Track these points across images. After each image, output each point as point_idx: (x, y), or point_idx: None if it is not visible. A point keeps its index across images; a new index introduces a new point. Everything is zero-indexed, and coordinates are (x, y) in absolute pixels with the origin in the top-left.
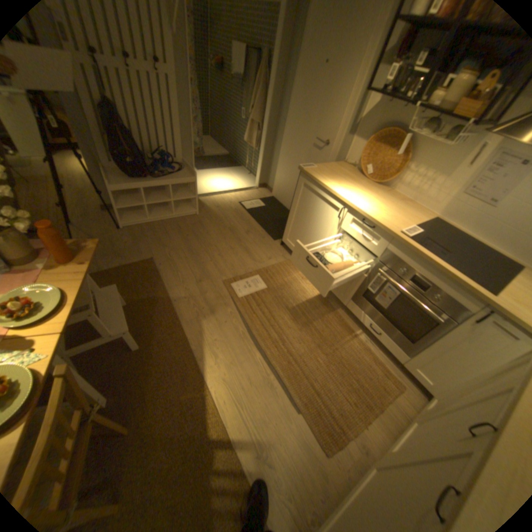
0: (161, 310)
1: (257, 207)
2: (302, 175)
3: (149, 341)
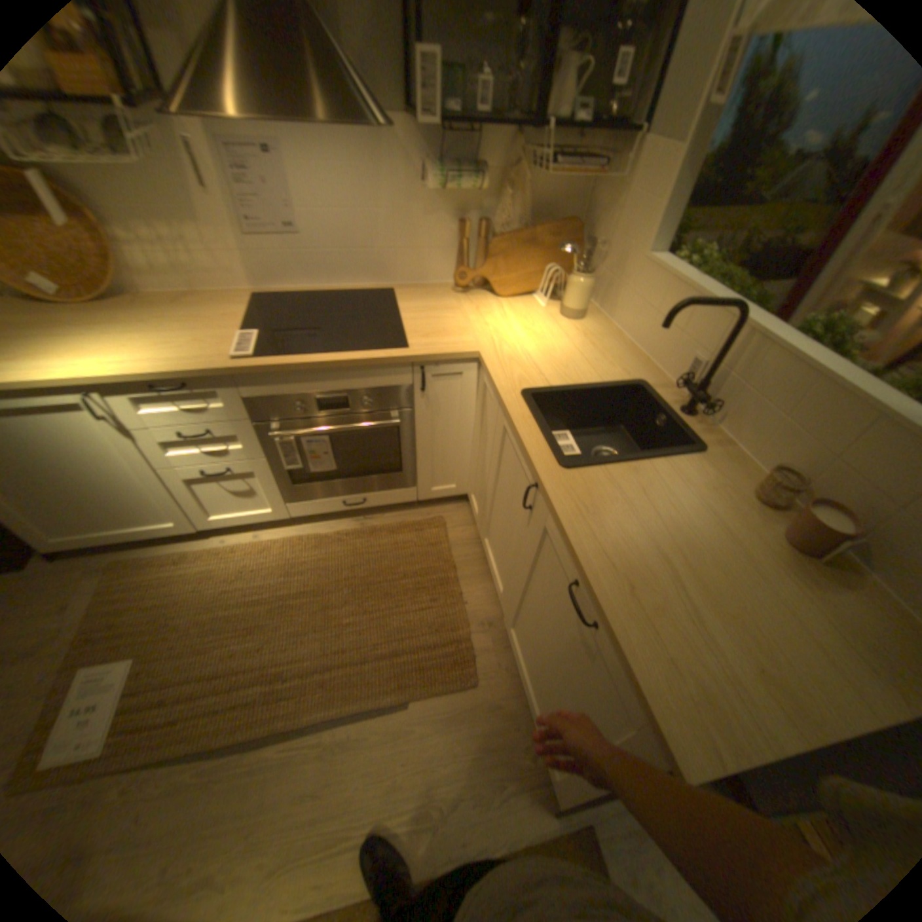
0: None
1: None
2: None
3: None
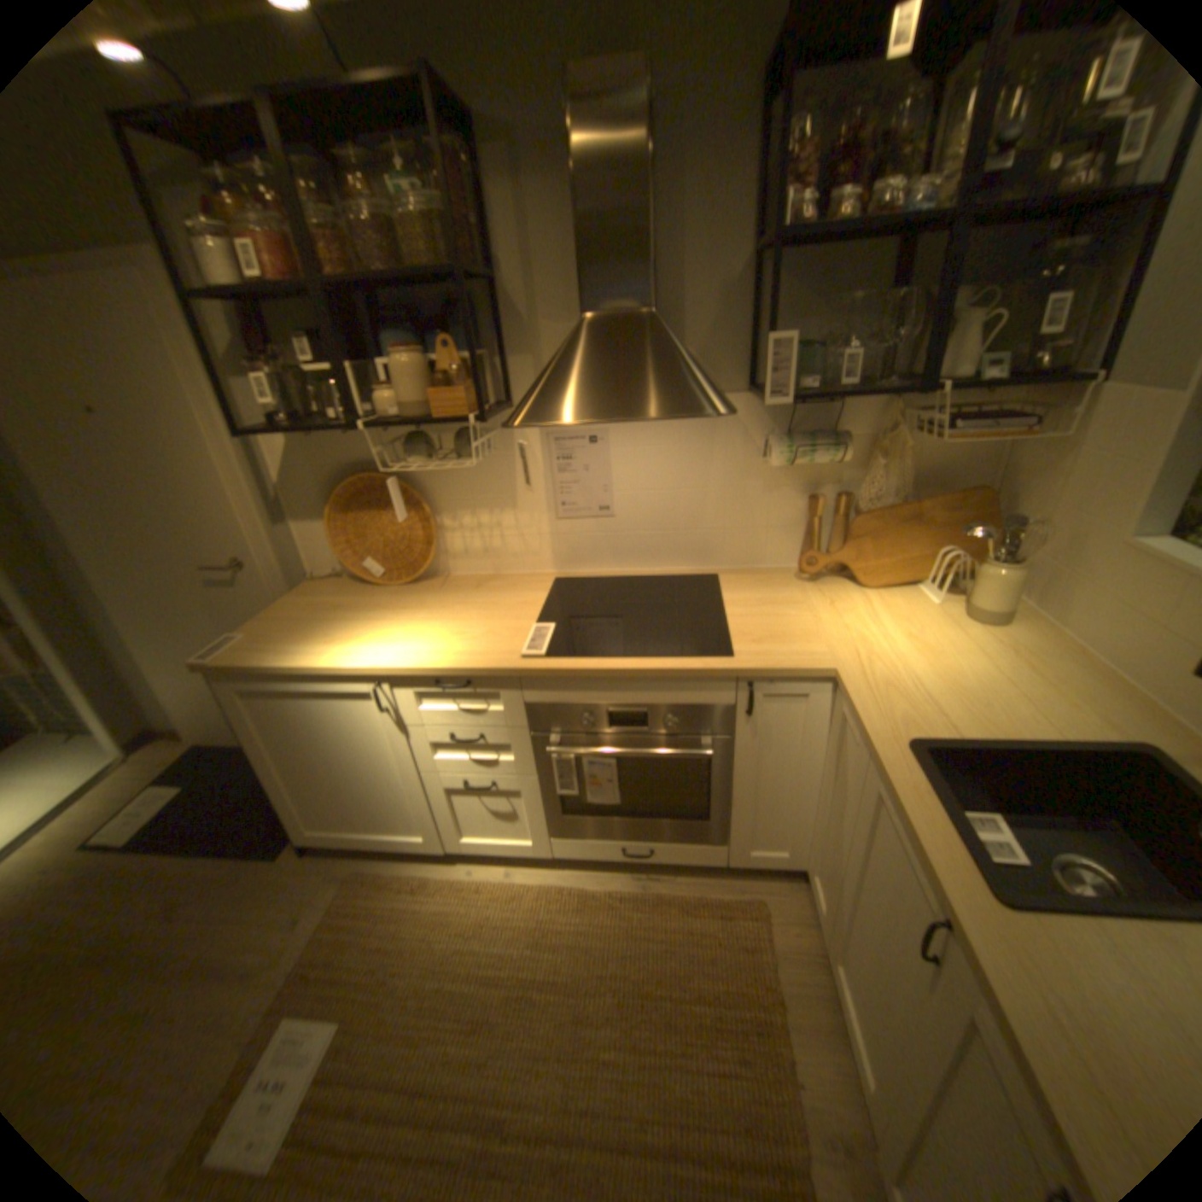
0: None
1: (154, 815)
2: (214, 679)
3: None
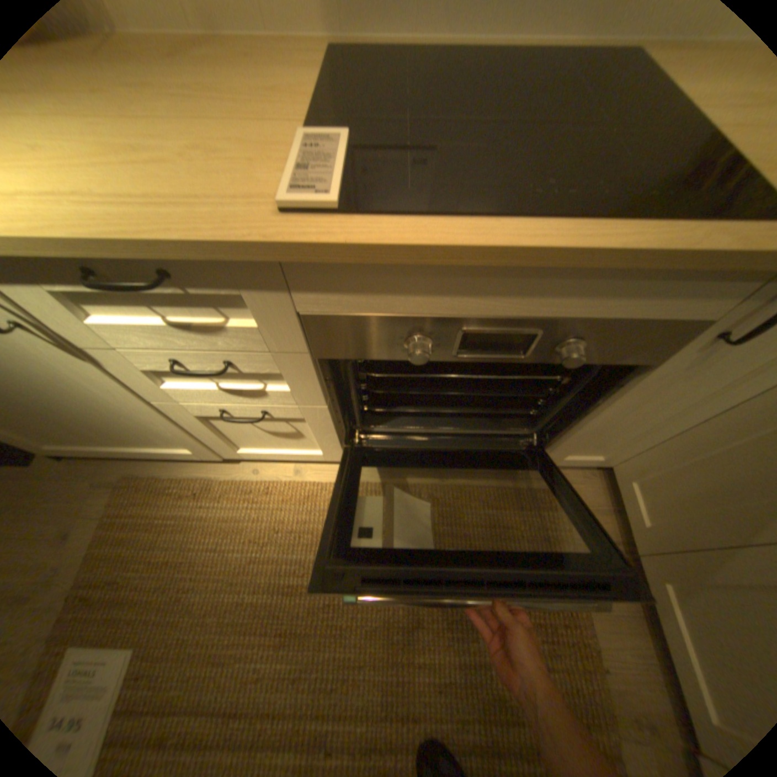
0: None
1: None
2: None
3: None
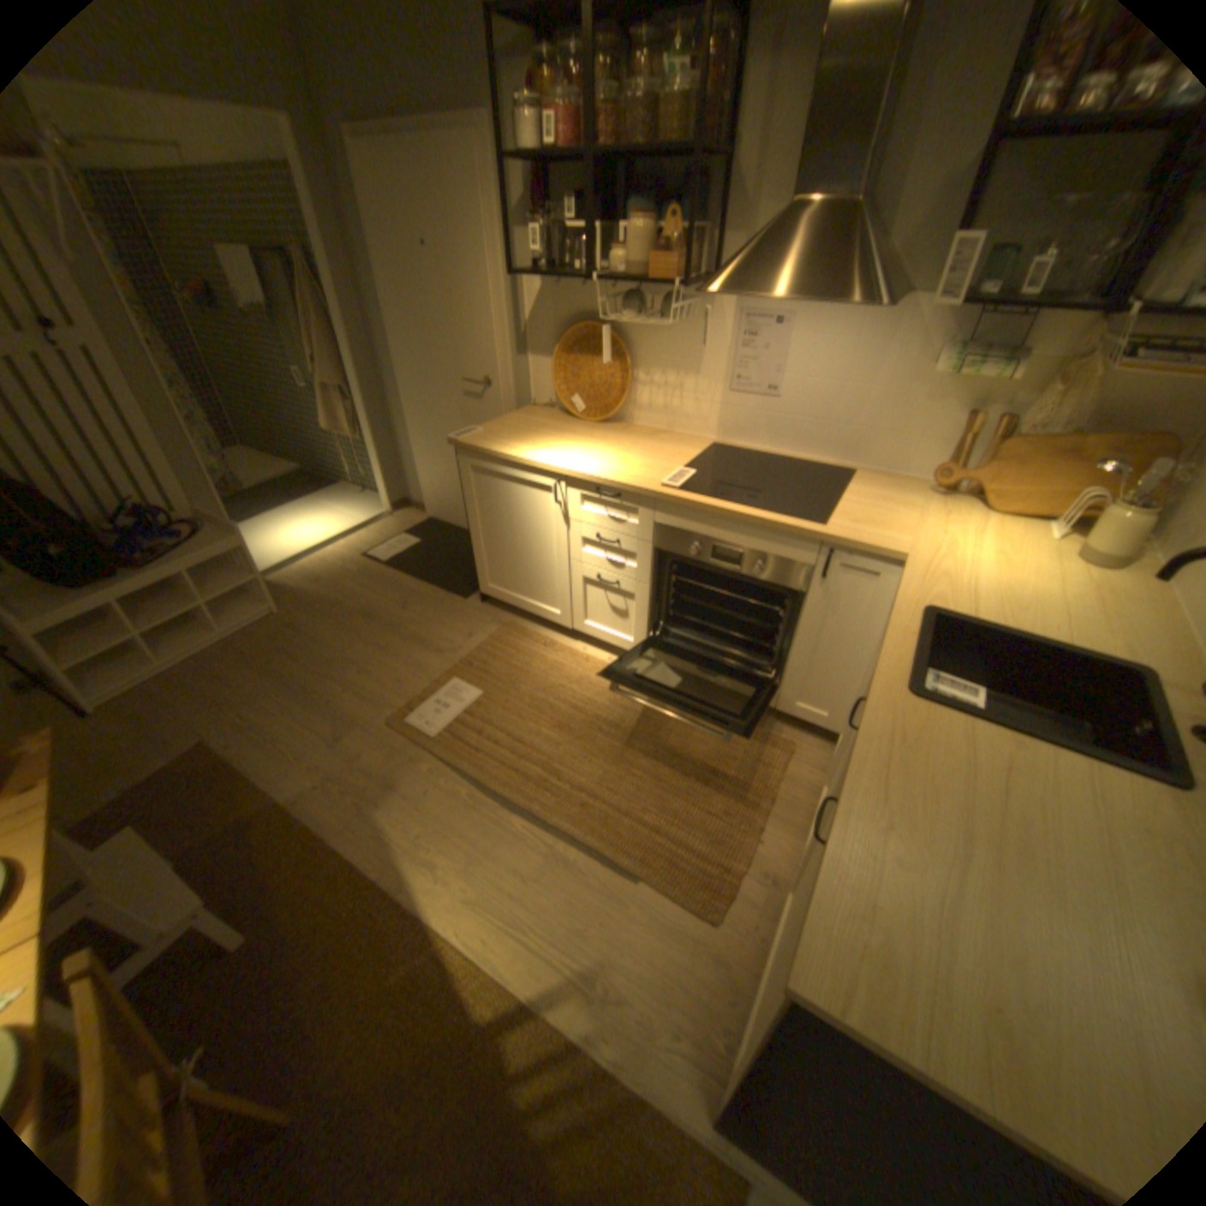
0: (267, 840)
1: (404, 550)
2: (461, 454)
3: (264, 913)
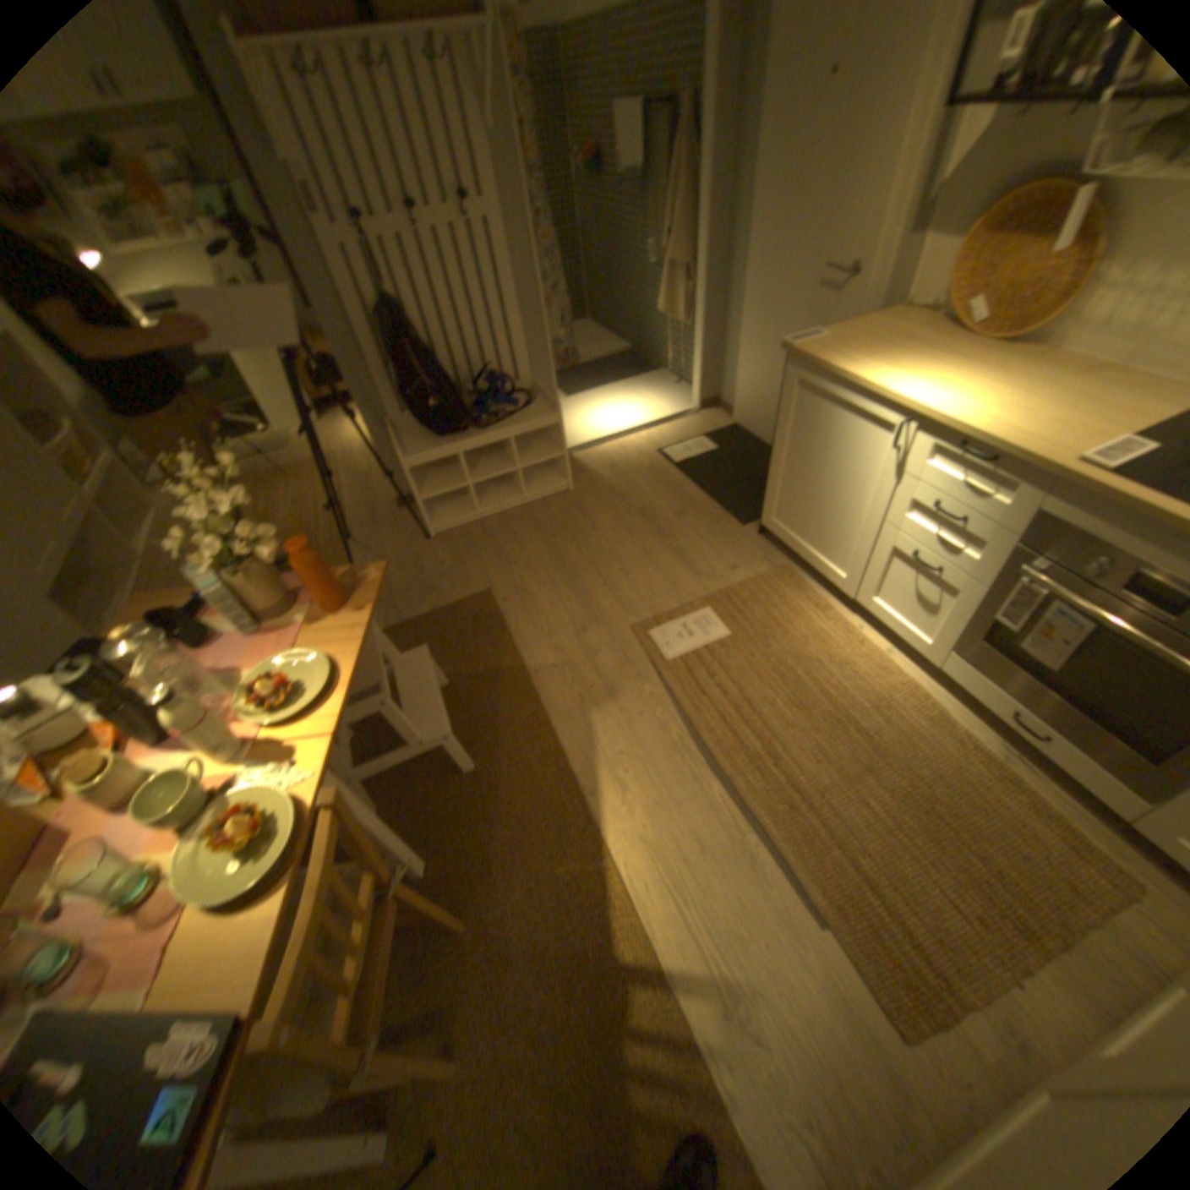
0: (509, 695)
1: (698, 455)
2: (791, 362)
3: (491, 755)
